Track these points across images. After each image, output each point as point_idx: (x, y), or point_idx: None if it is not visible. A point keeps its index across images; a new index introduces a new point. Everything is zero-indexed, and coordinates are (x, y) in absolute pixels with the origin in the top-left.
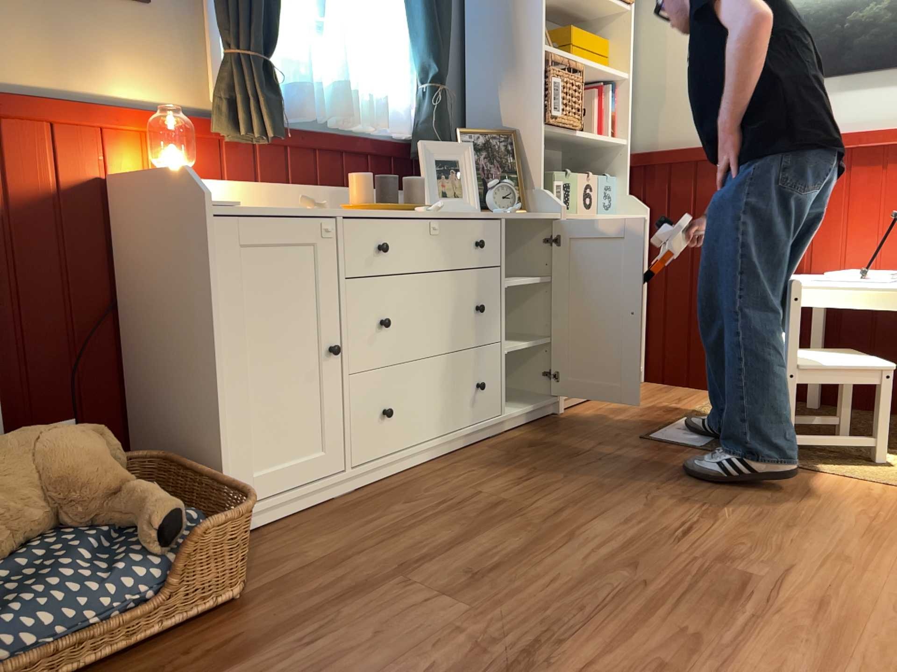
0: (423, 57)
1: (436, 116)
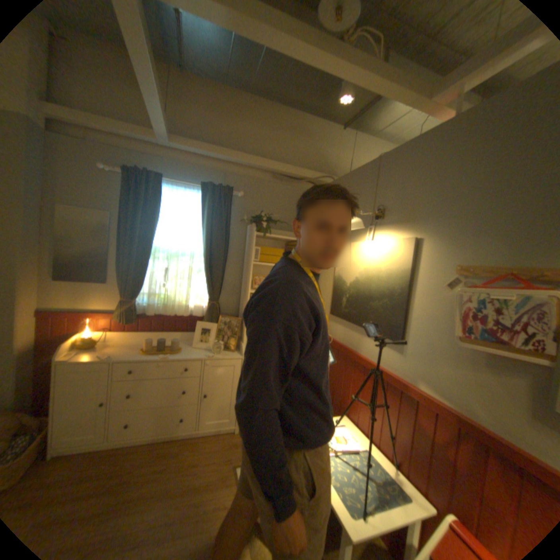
0: (207, 292)
1: (207, 313)
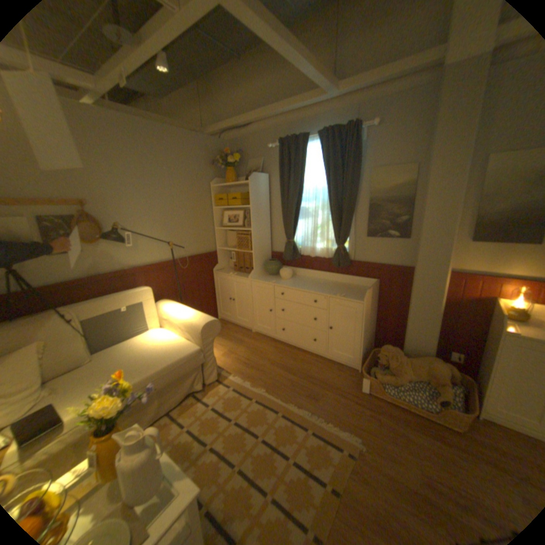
0: None
1: None
